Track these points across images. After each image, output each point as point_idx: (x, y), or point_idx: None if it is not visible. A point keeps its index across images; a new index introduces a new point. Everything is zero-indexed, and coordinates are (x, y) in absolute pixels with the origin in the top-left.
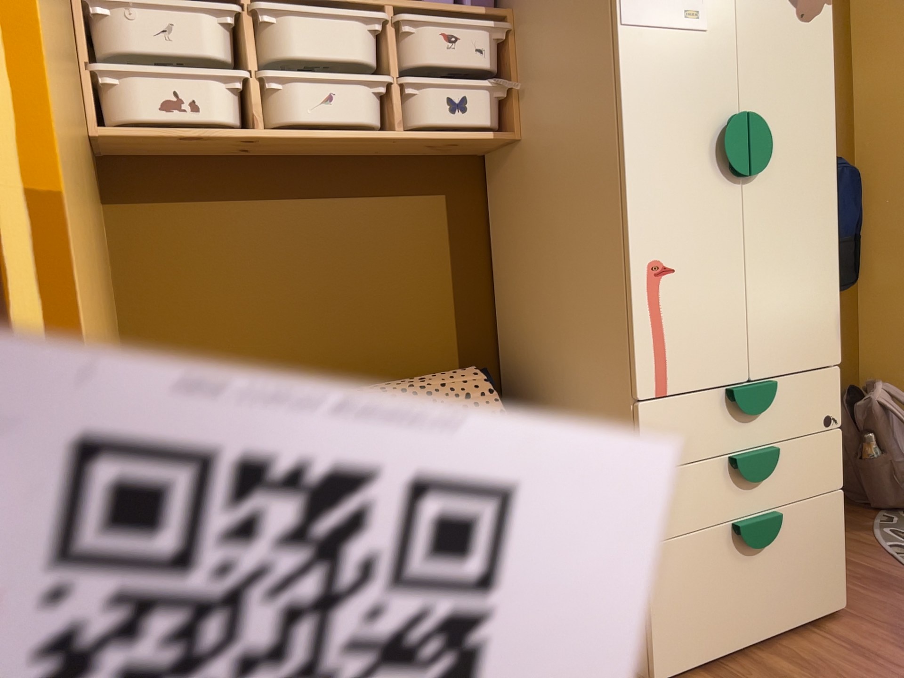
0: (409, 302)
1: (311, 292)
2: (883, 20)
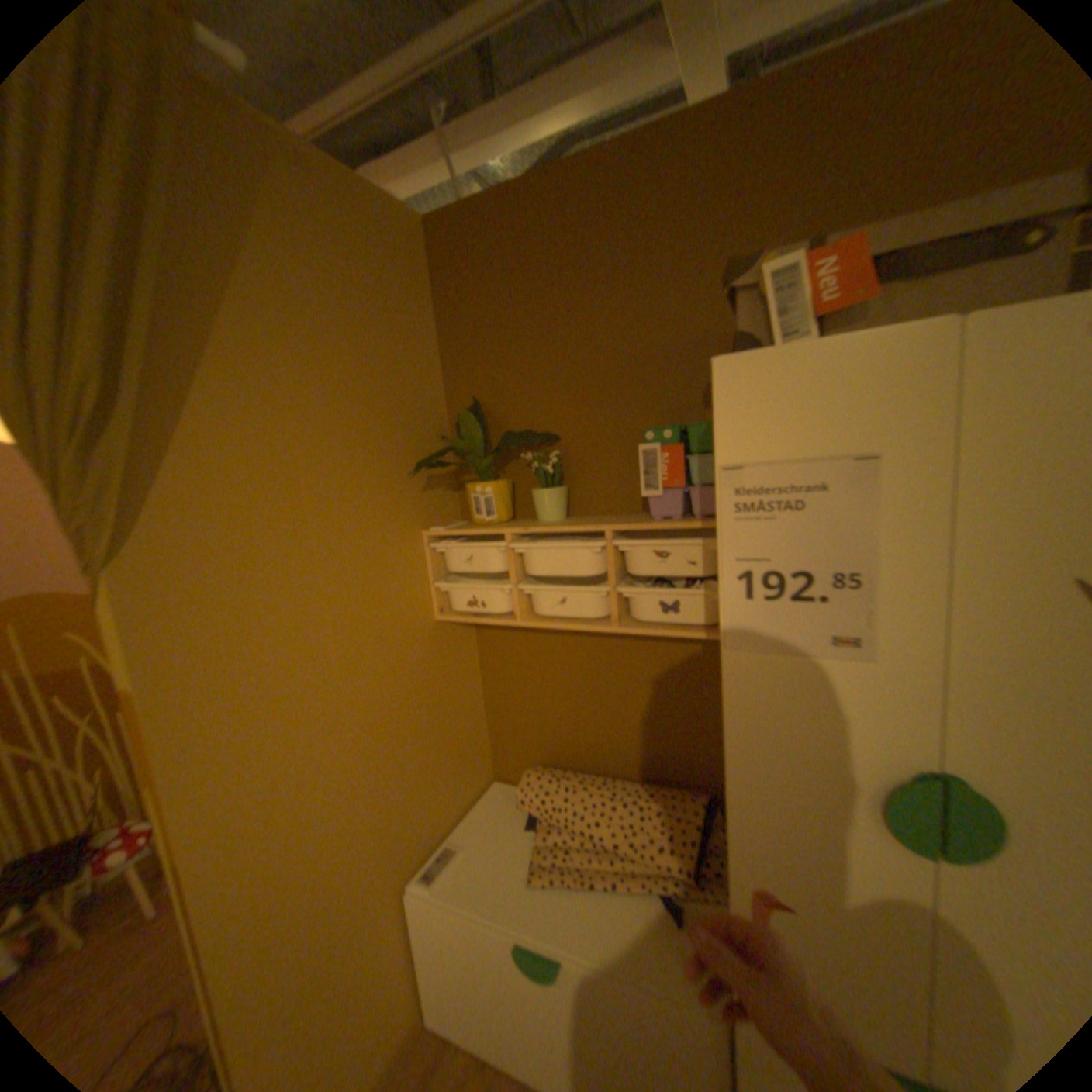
0: (662, 724)
1: (586, 699)
2: None
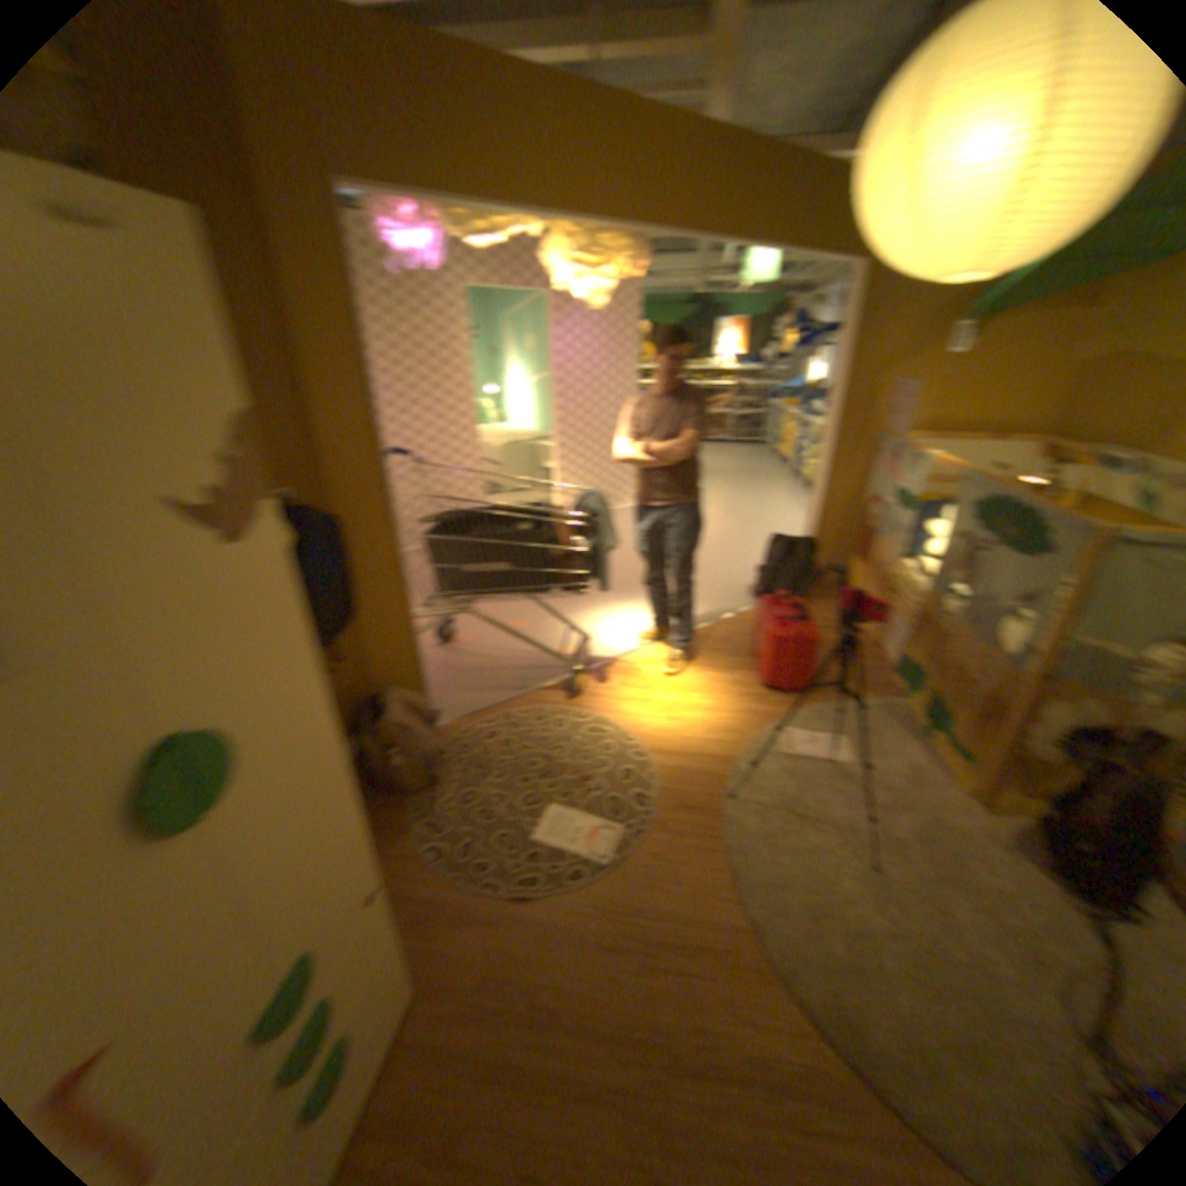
0: None
1: None
2: (337, 353)
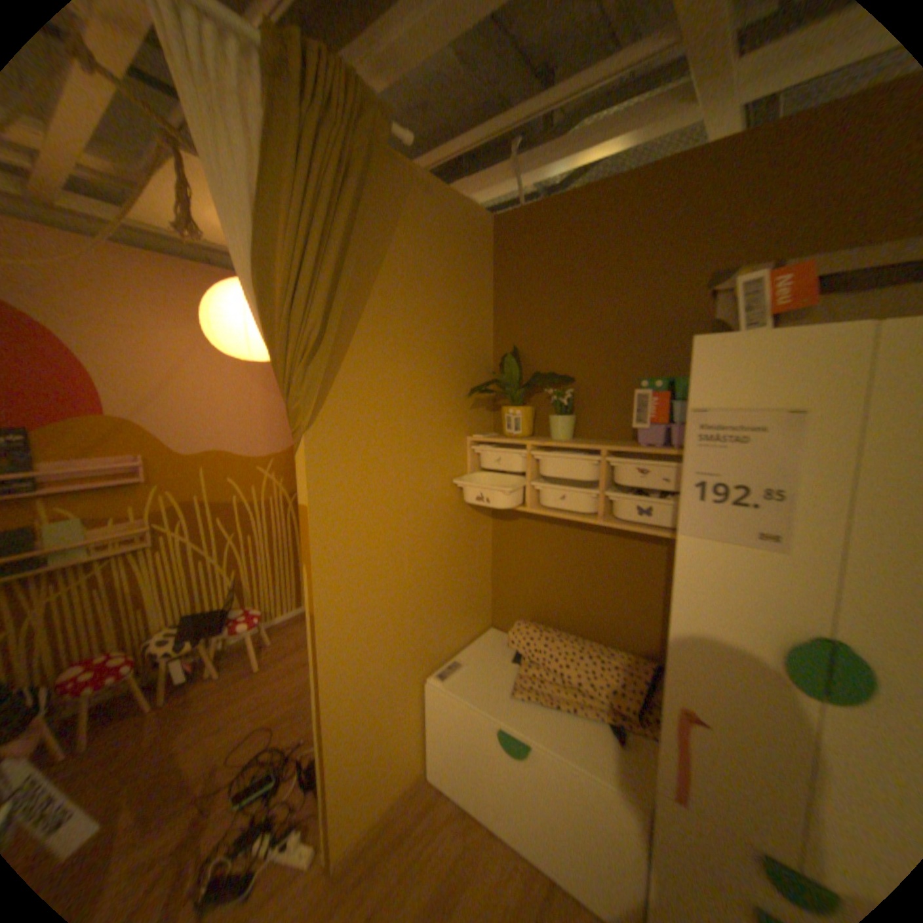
0: (627, 603)
1: (569, 576)
2: None
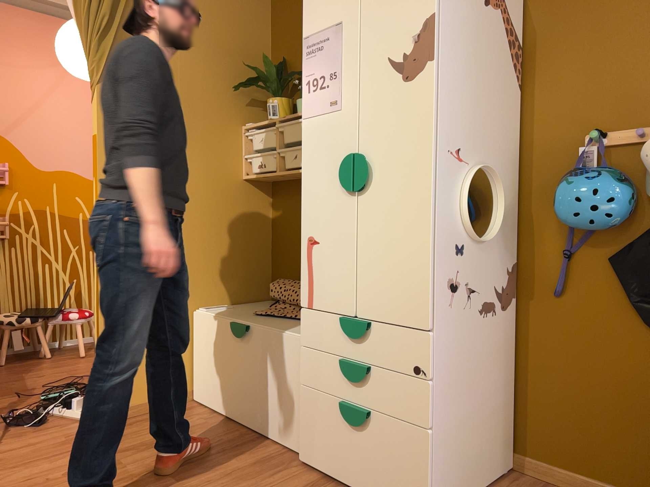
0: None
1: None
2: None
